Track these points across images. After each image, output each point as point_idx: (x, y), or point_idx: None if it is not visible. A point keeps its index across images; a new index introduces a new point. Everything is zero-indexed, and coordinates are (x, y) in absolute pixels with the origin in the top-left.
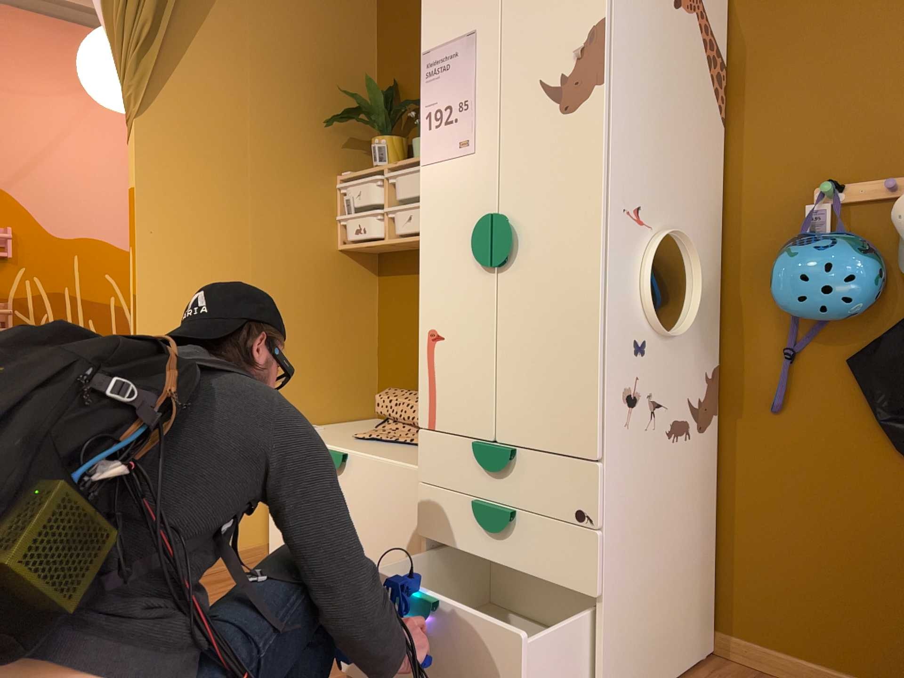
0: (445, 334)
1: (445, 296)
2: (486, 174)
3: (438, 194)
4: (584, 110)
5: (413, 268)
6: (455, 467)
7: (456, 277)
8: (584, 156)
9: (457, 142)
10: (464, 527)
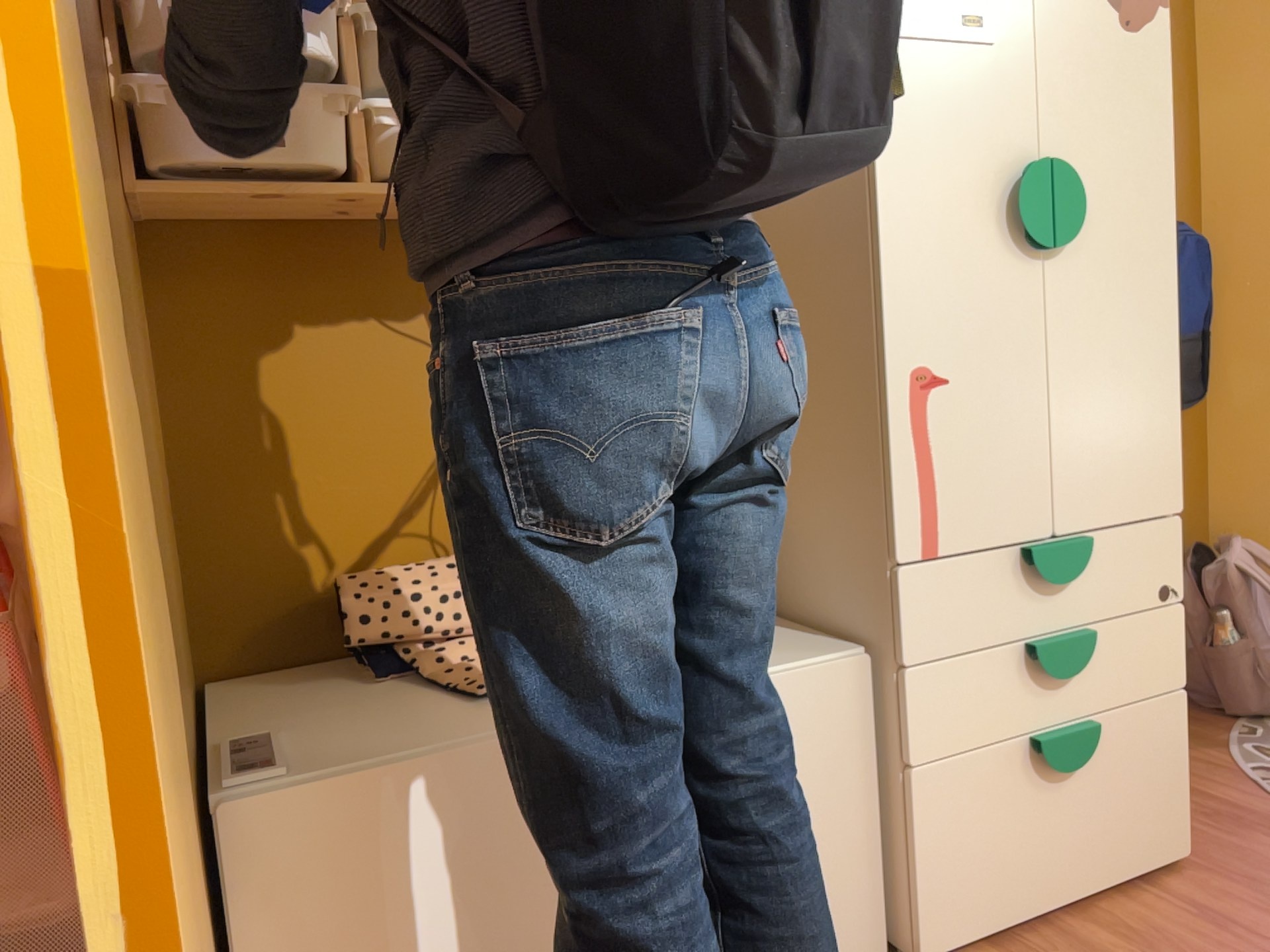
0: (954, 373)
1: (951, 303)
2: (1018, 90)
3: (923, 104)
4: (1150, 33)
5: (314, 268)
6: (985, 606)
7: (971, 266)
8: (1152, 99)
9: (960, 13)
10: (1006, 698)
